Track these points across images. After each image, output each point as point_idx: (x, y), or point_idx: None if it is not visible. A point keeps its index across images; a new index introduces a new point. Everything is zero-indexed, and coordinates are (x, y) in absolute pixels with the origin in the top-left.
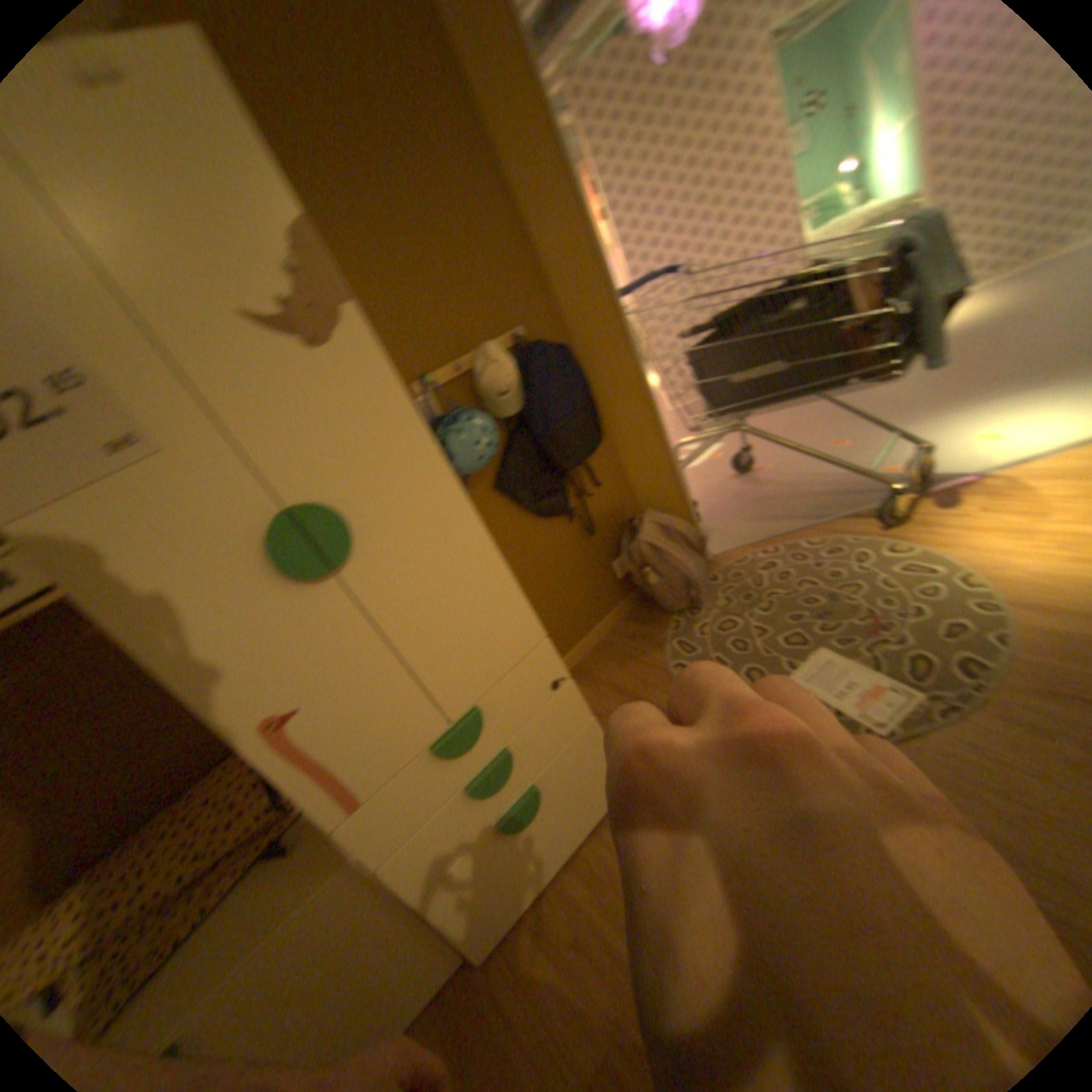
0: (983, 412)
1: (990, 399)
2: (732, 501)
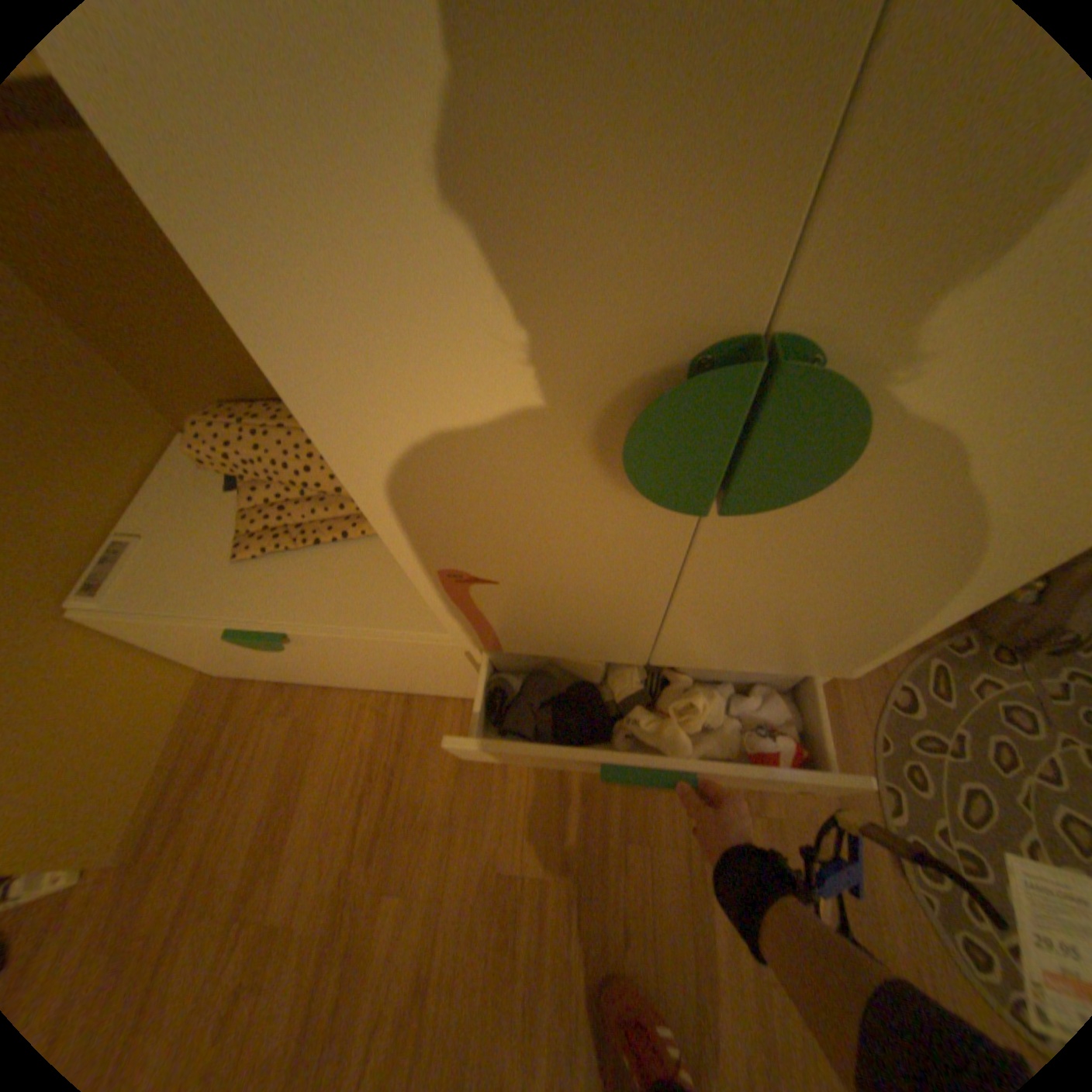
0: None
1: None
2: None
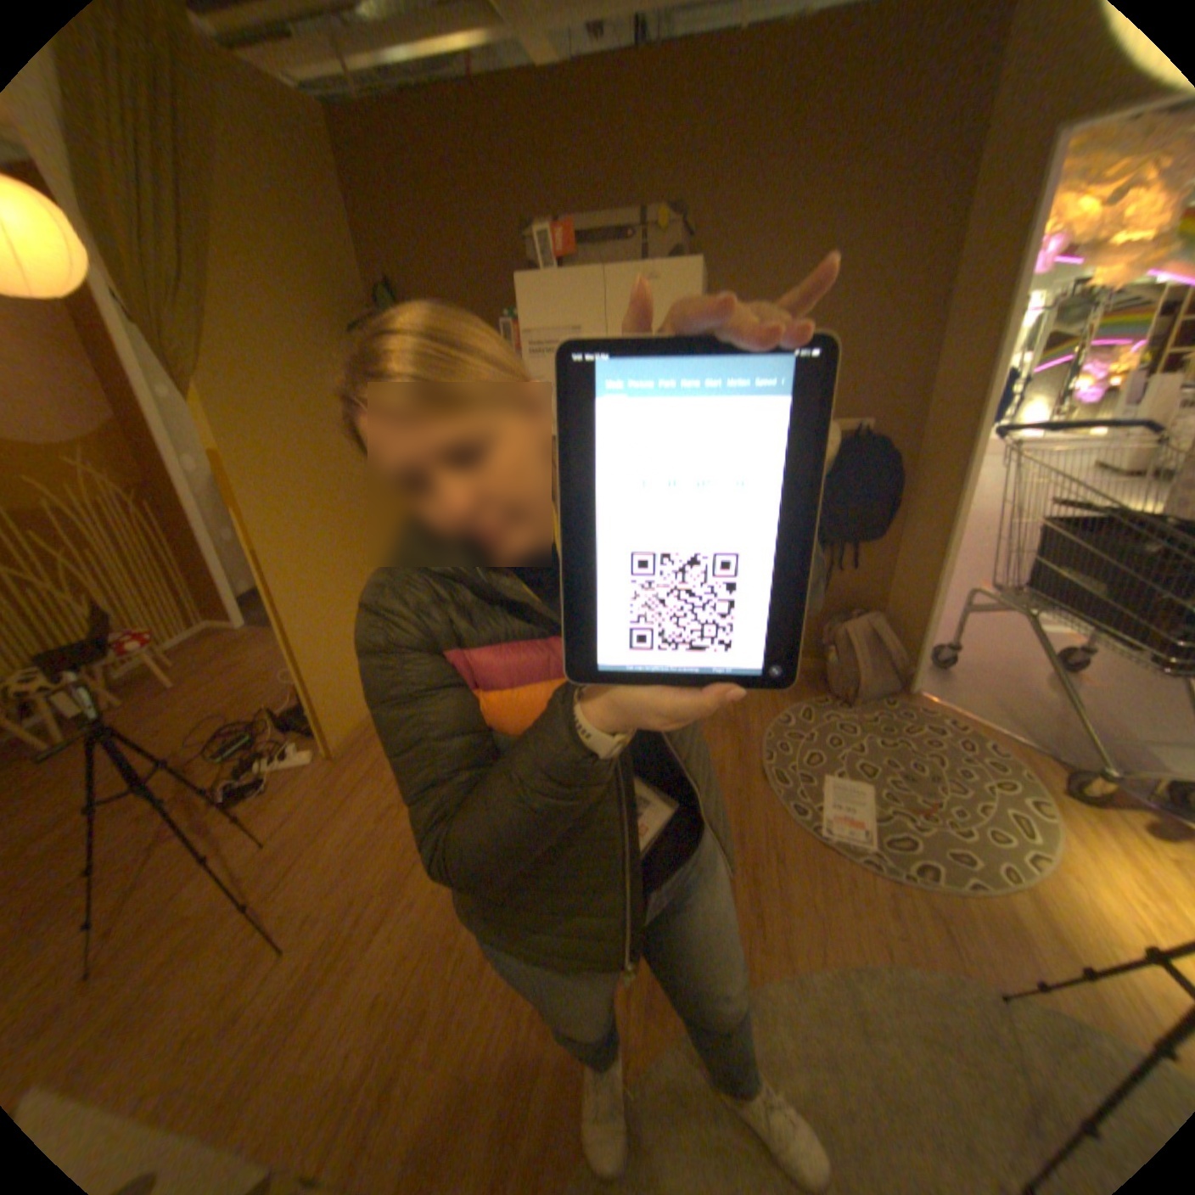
0: None
1: None
2: (990, 674)
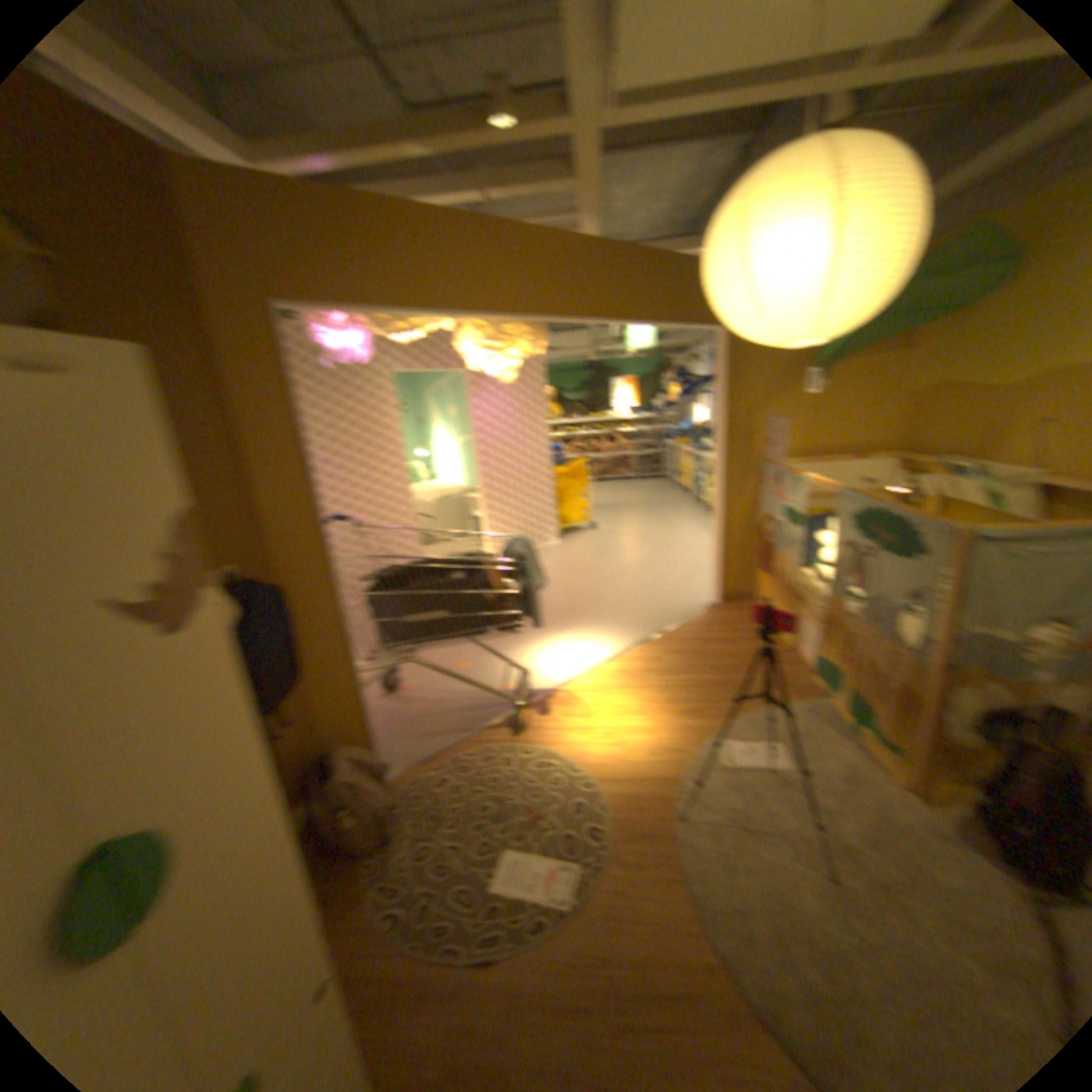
0: (542, 648)
1: (542, 639)
2: (395, 725)
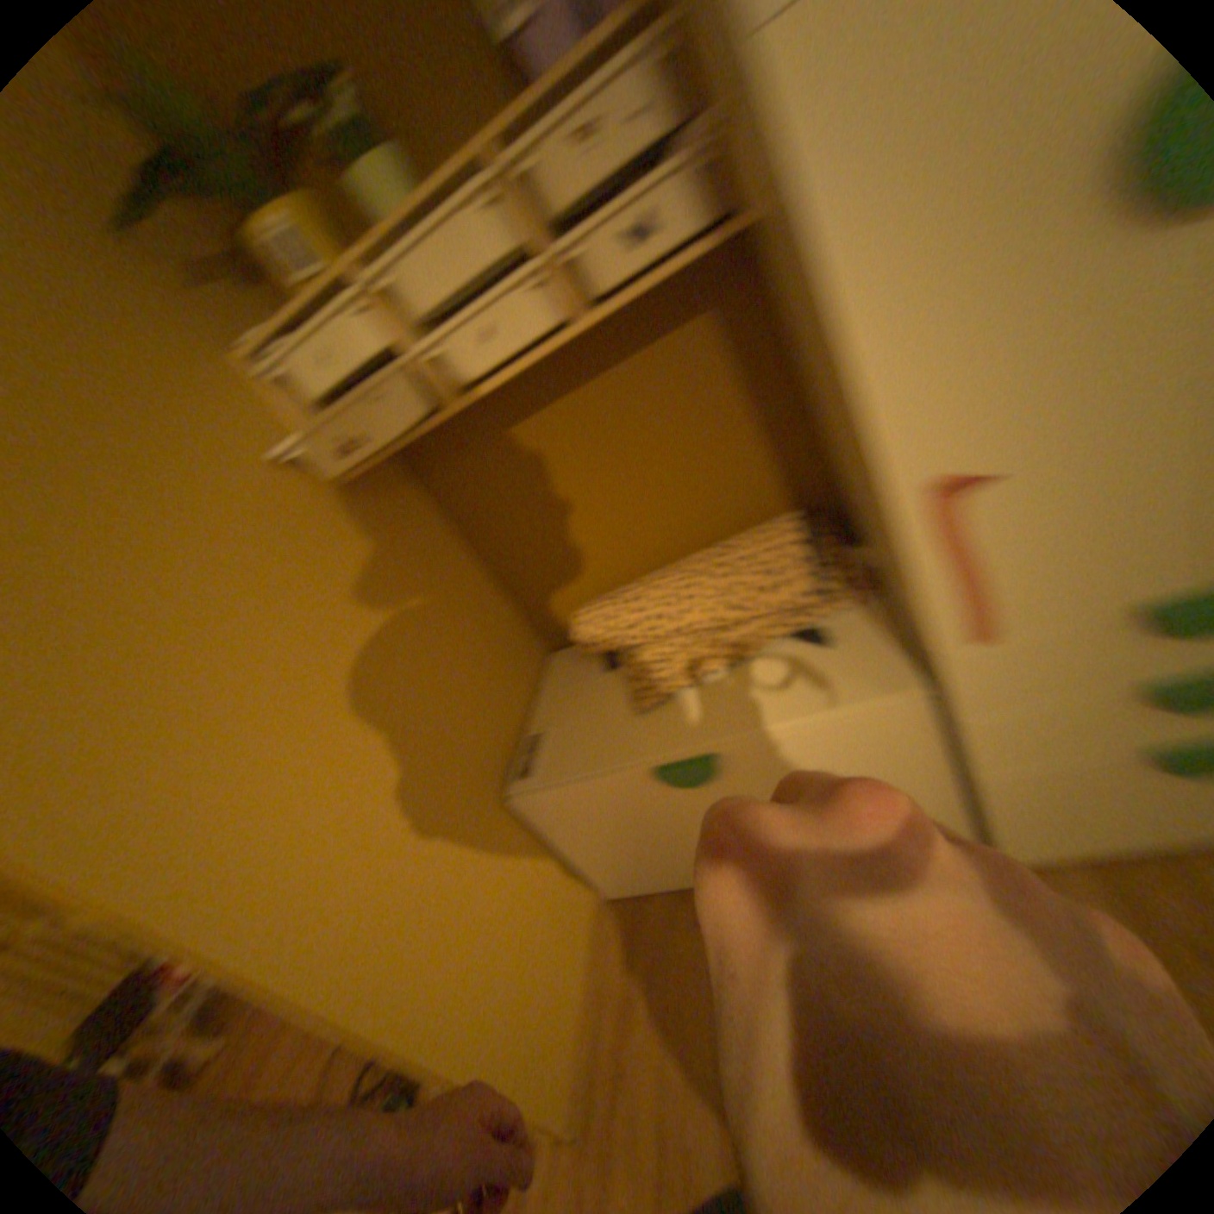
0: None
1: None
2: None
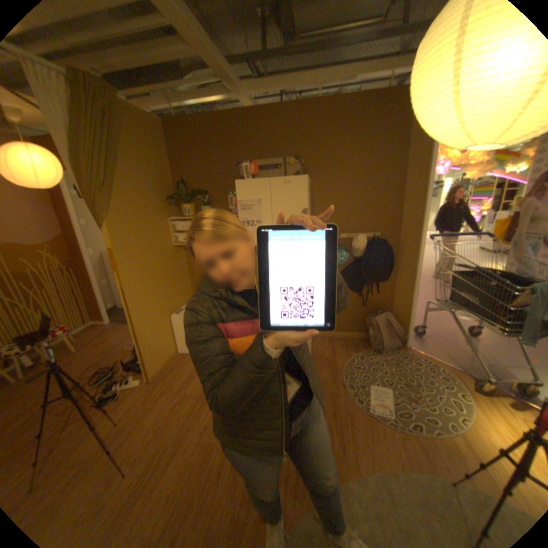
0: None
1: None
2: (439, 338)
